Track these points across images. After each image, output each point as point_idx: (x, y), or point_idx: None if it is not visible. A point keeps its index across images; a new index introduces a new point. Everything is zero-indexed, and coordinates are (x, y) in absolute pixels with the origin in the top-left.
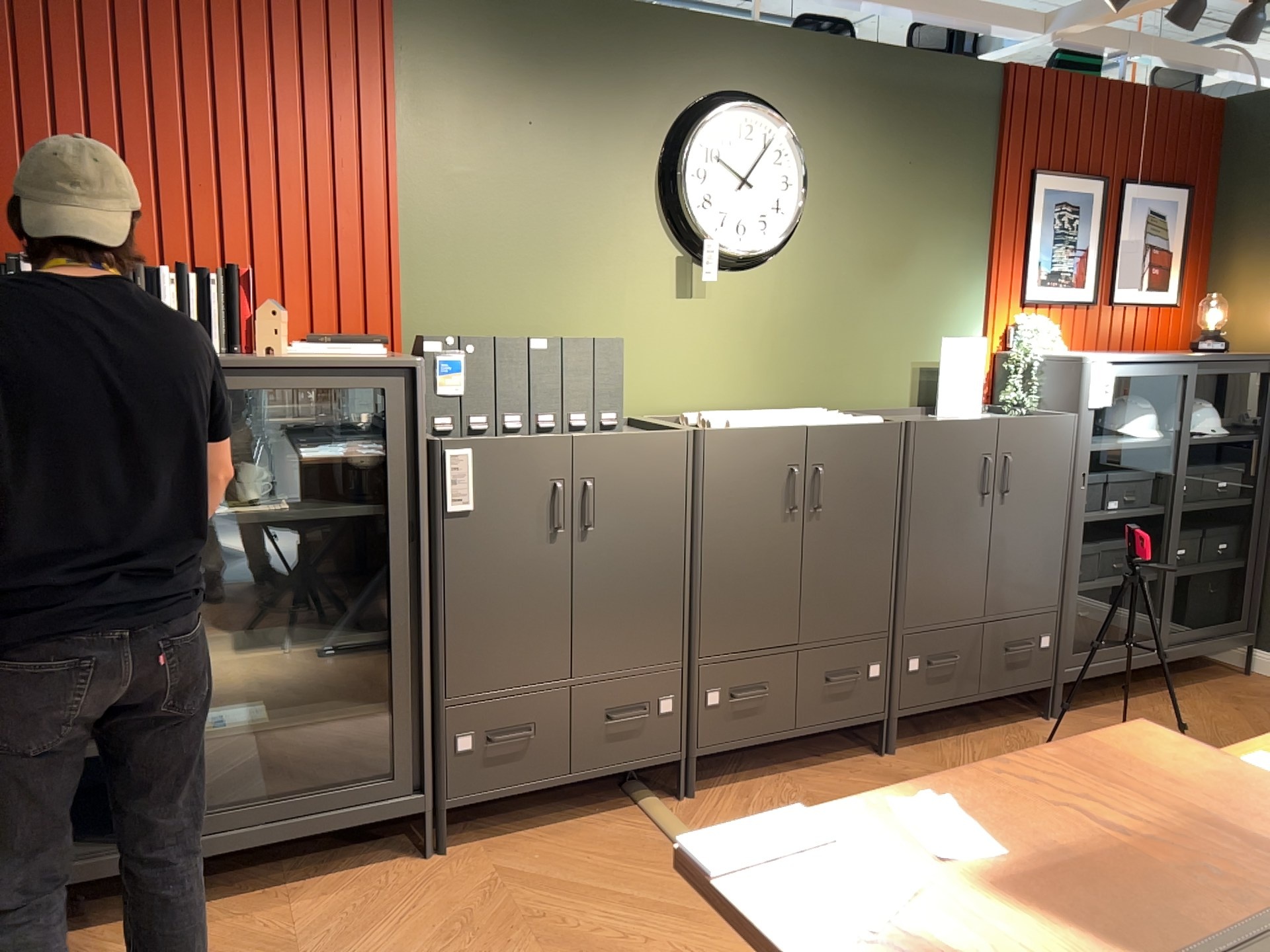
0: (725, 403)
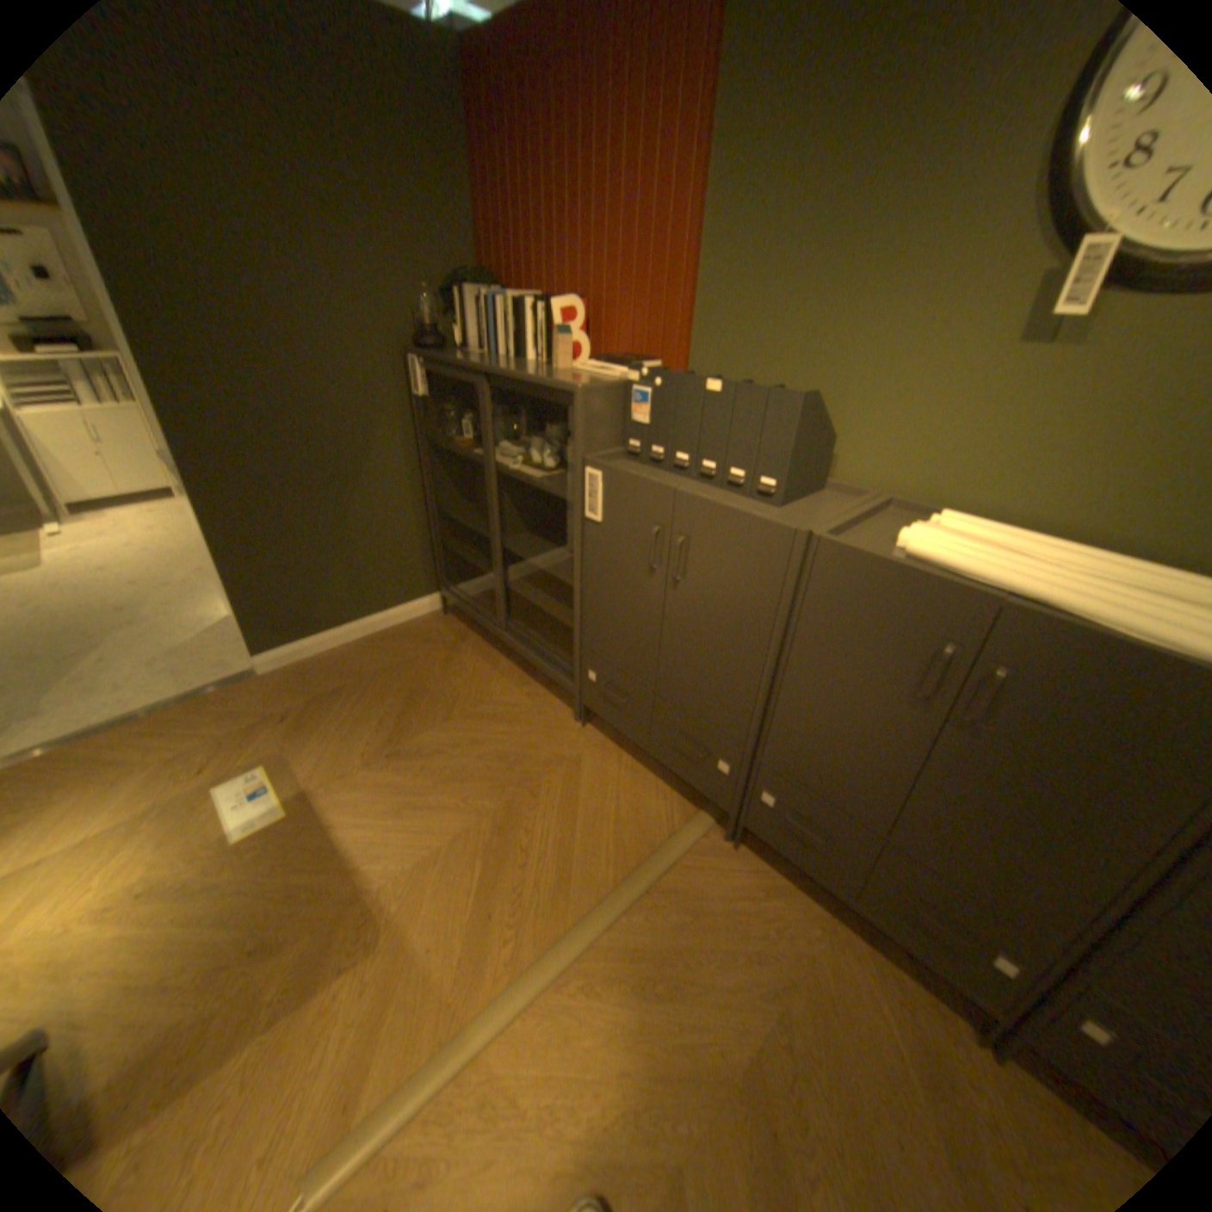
0: (1049, 518)
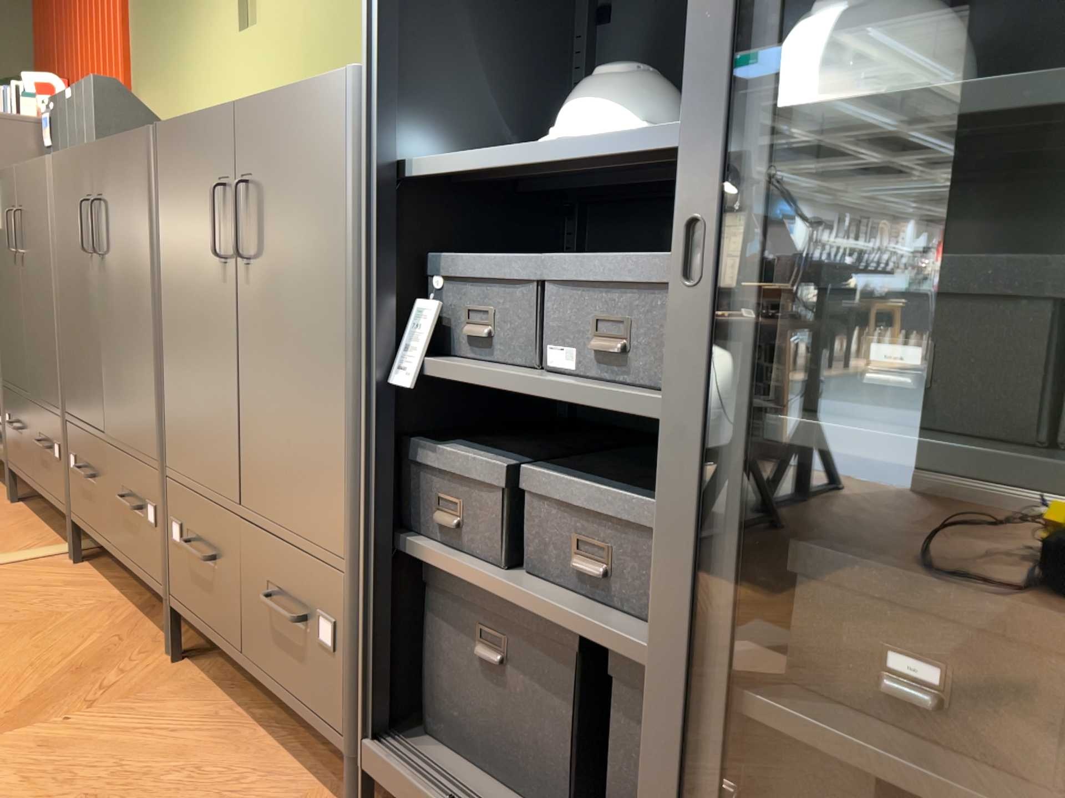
0: None
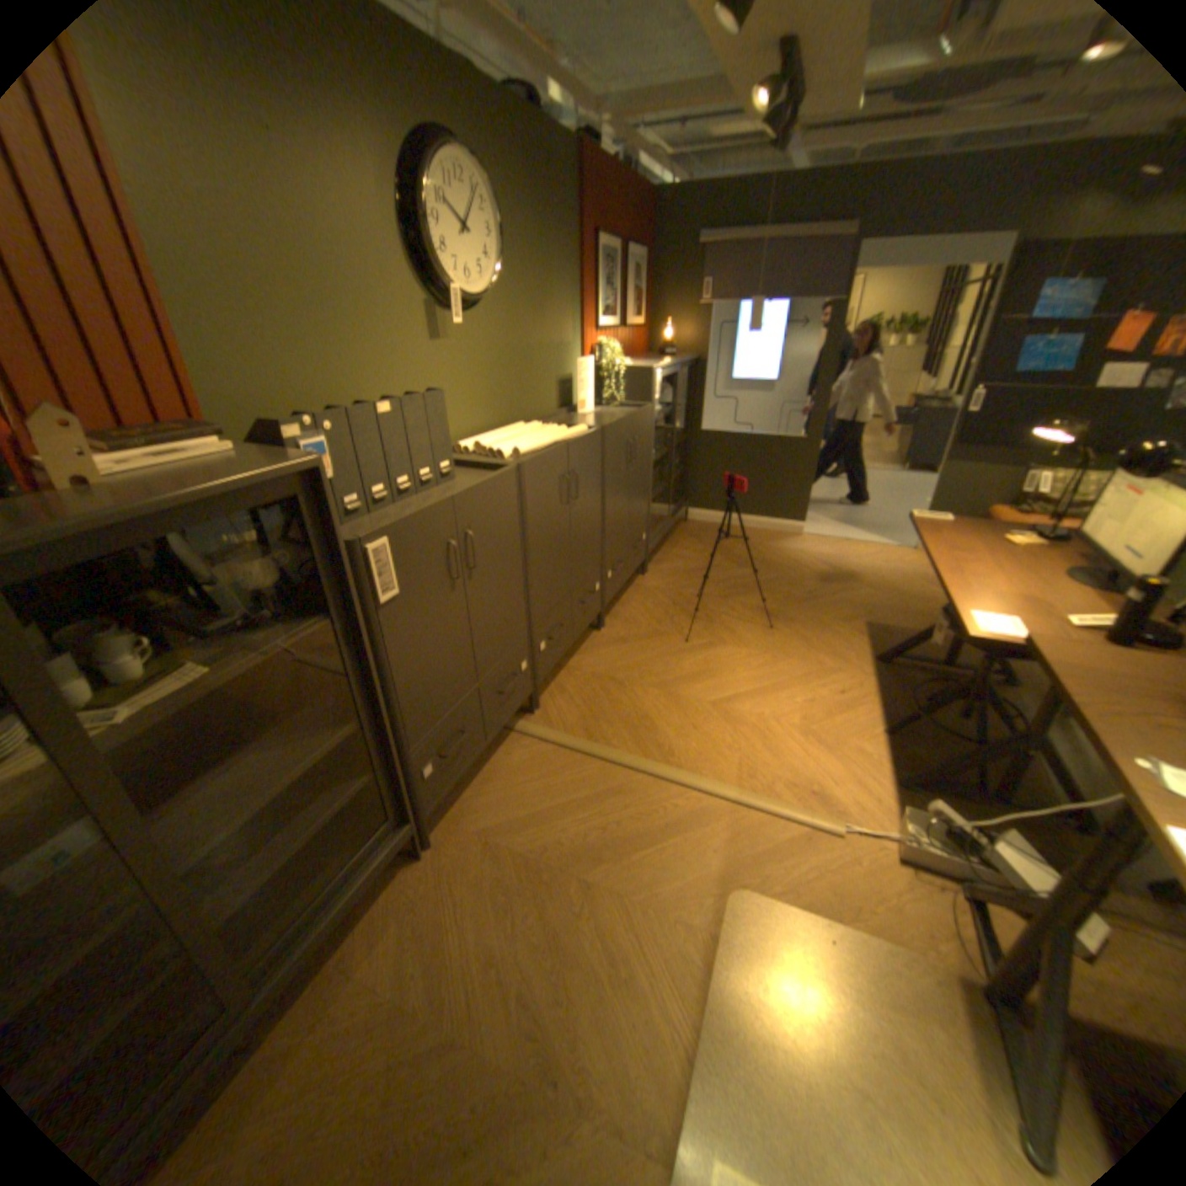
0: (472, 428)
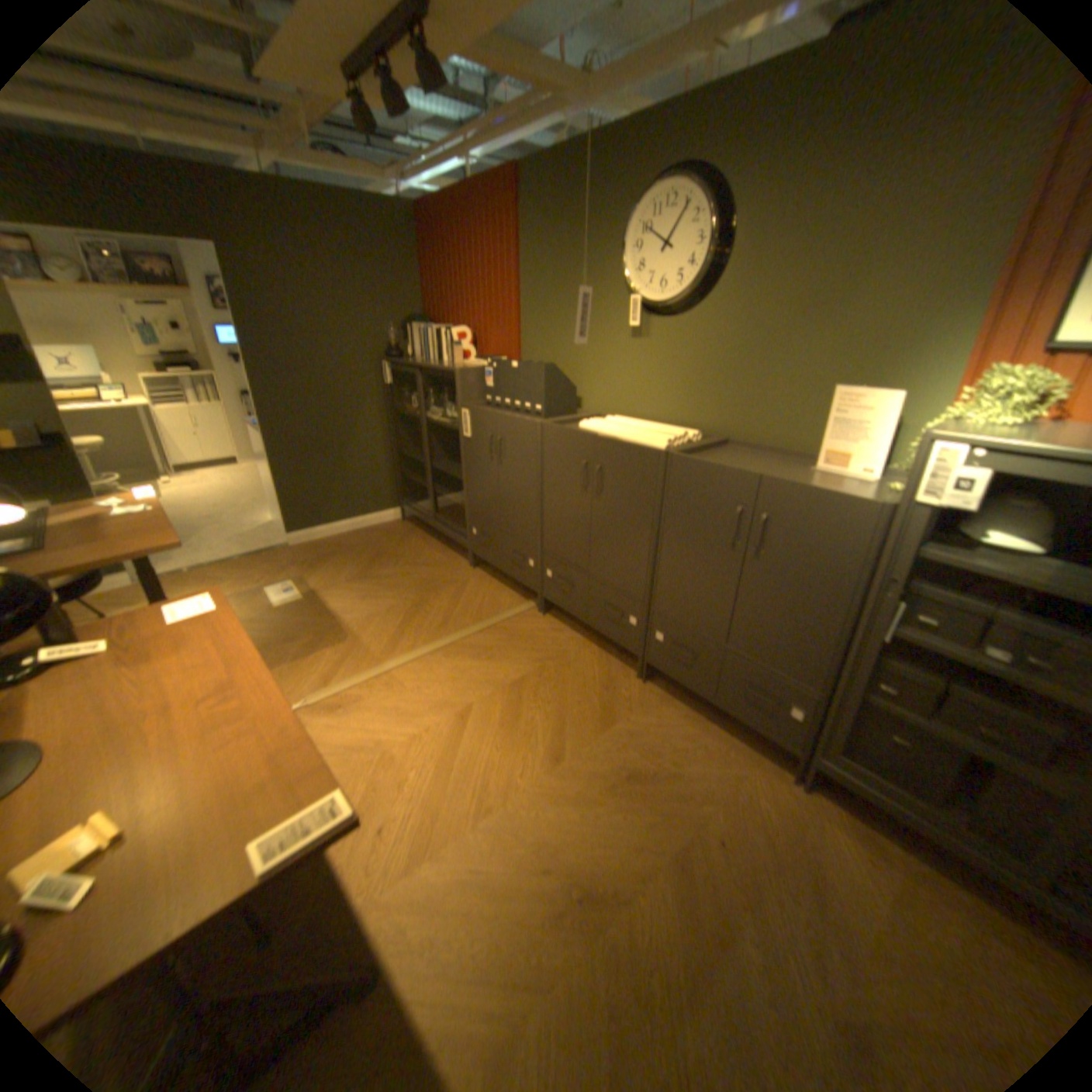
0: (655, 415)
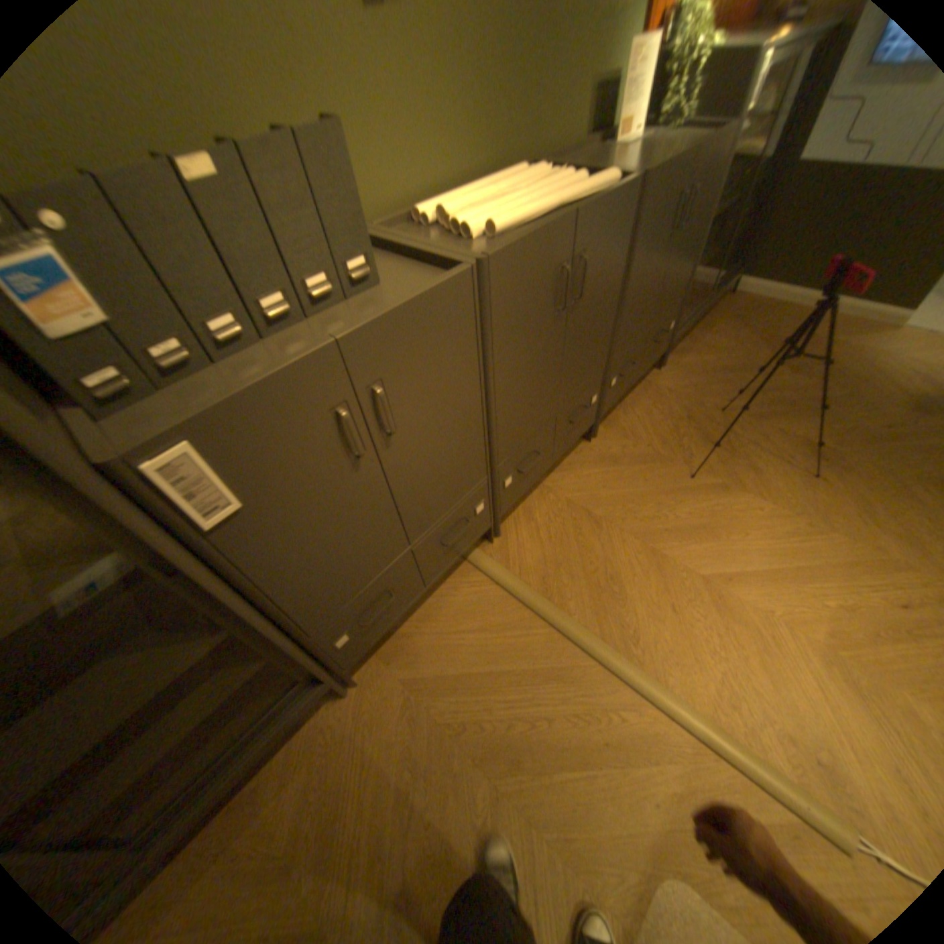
0: (444, 178)
